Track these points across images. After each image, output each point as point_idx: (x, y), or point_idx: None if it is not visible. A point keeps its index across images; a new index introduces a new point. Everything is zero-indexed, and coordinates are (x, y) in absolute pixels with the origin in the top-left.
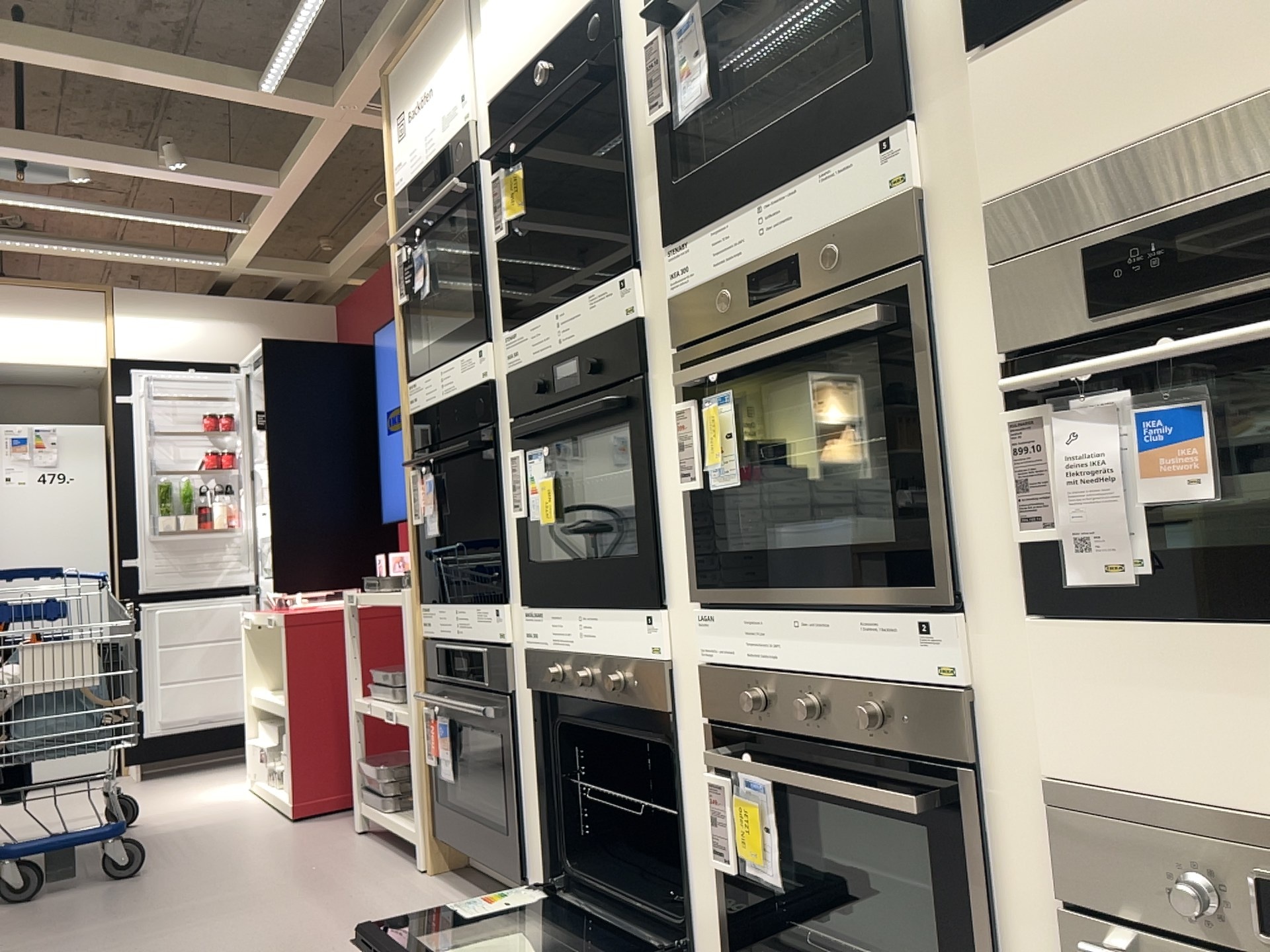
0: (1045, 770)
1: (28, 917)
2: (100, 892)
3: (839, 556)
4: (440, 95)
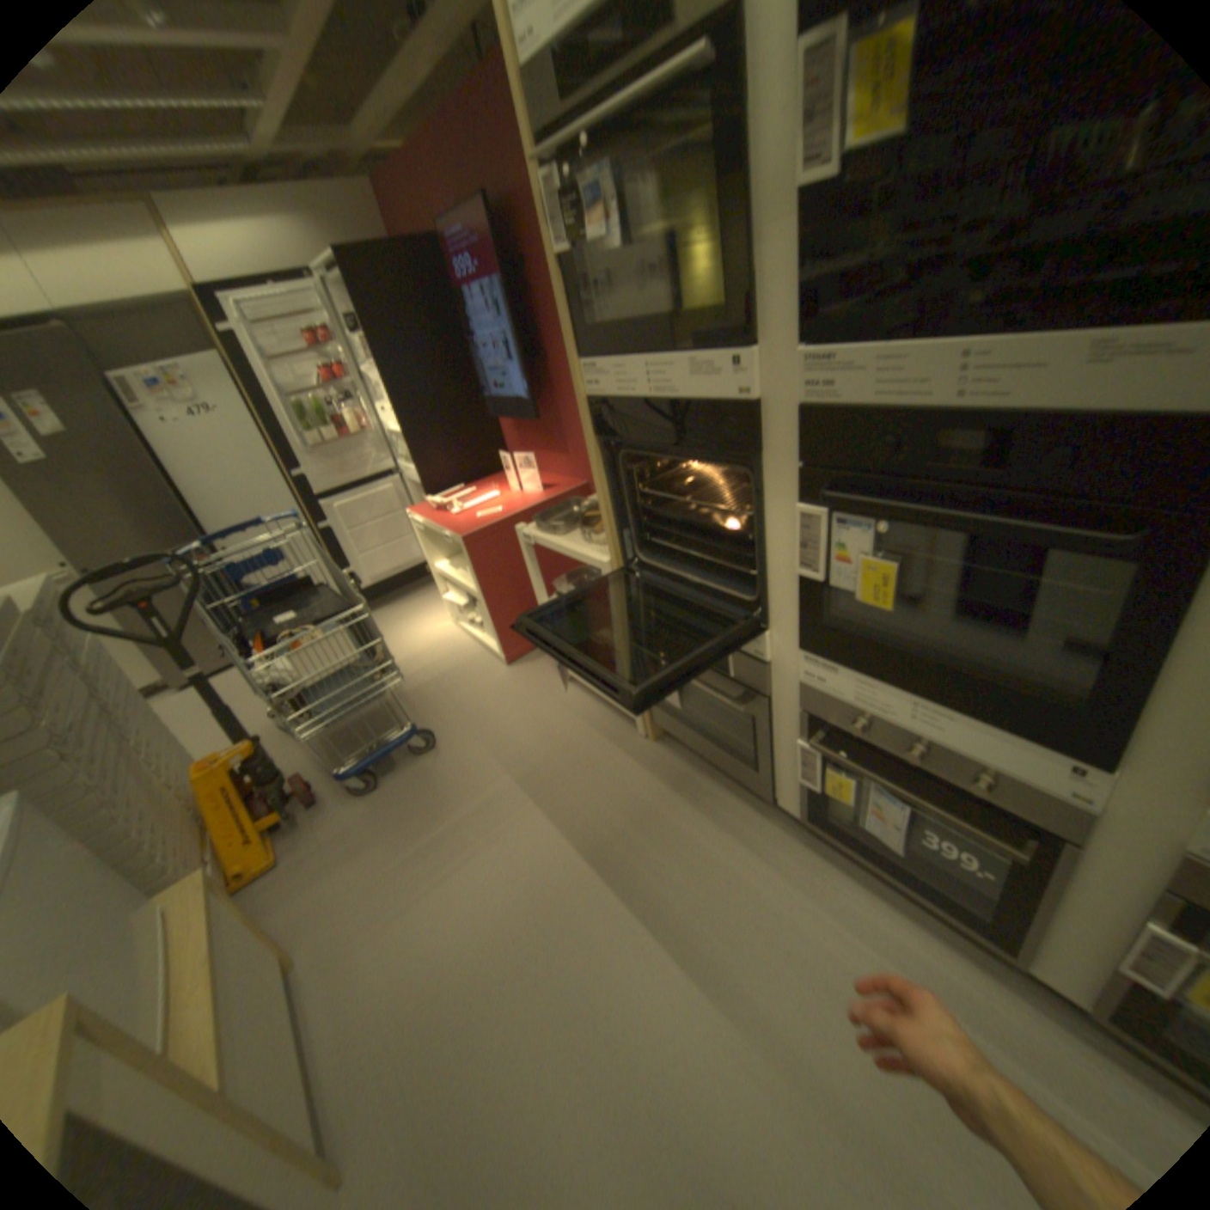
0: None
1: (383, 816)
2: (418, 777)
3: None
4: None
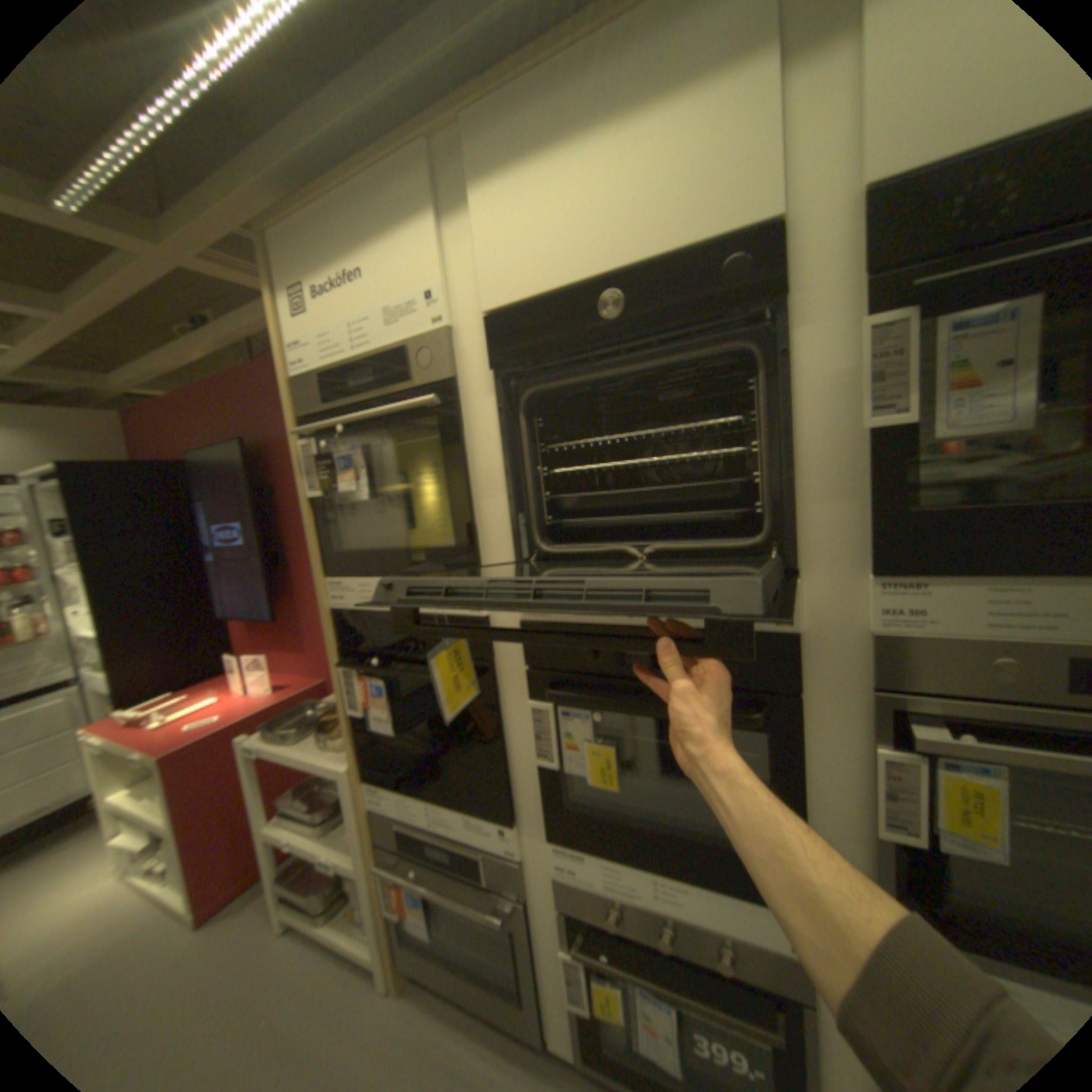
0: None
1: None
2: None
3: None
4: (379, 276)
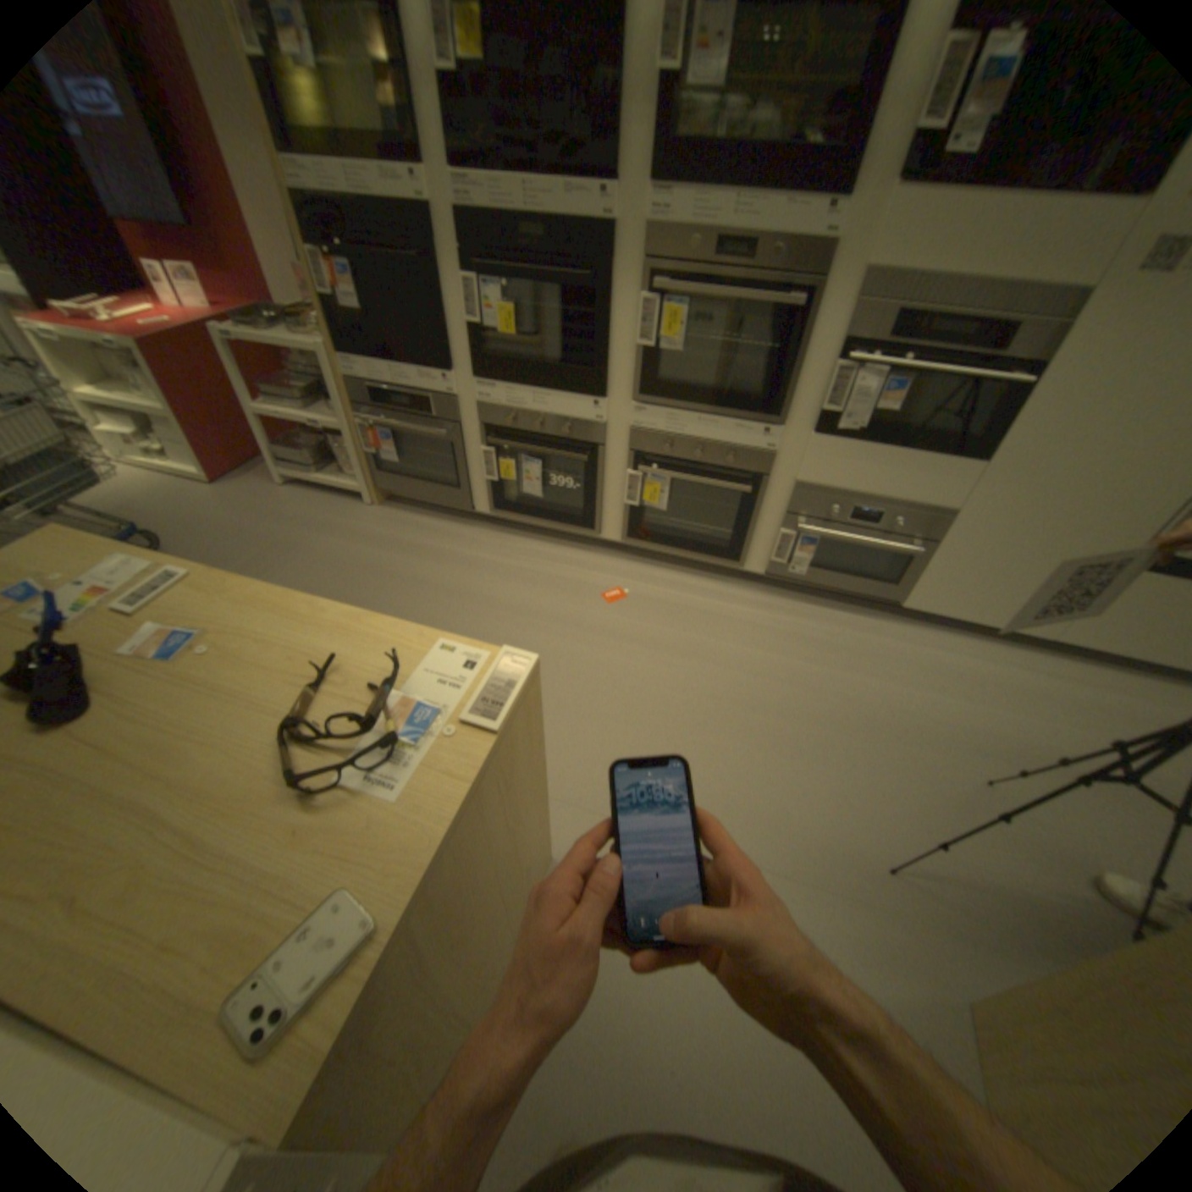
0: (794, 480)
1: None
2: None
3: (719, 392)
4: None
